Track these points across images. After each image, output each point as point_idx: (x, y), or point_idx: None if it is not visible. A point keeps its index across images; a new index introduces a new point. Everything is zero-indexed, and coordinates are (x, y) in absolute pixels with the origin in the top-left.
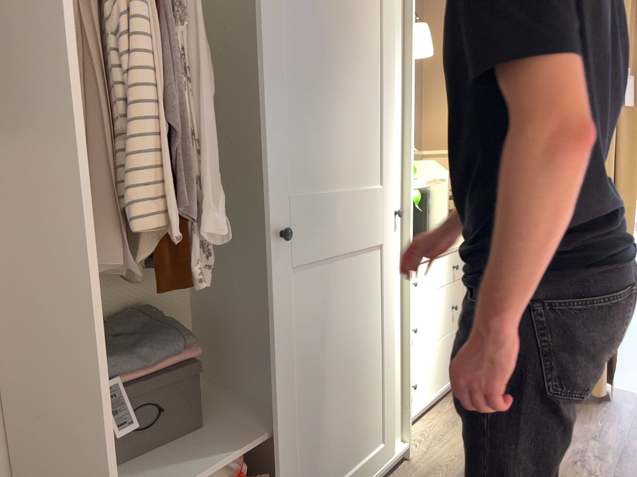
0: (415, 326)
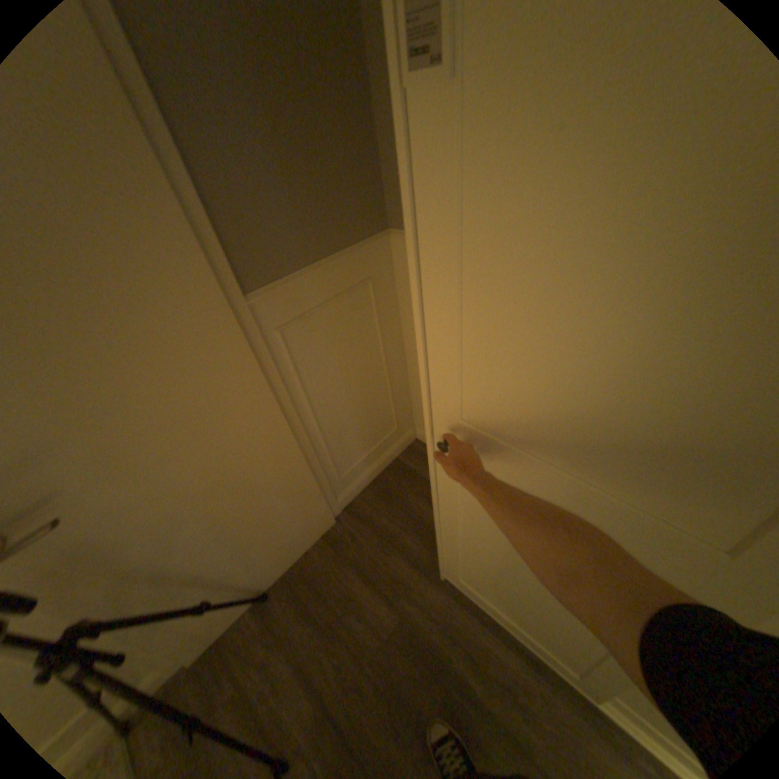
0: None
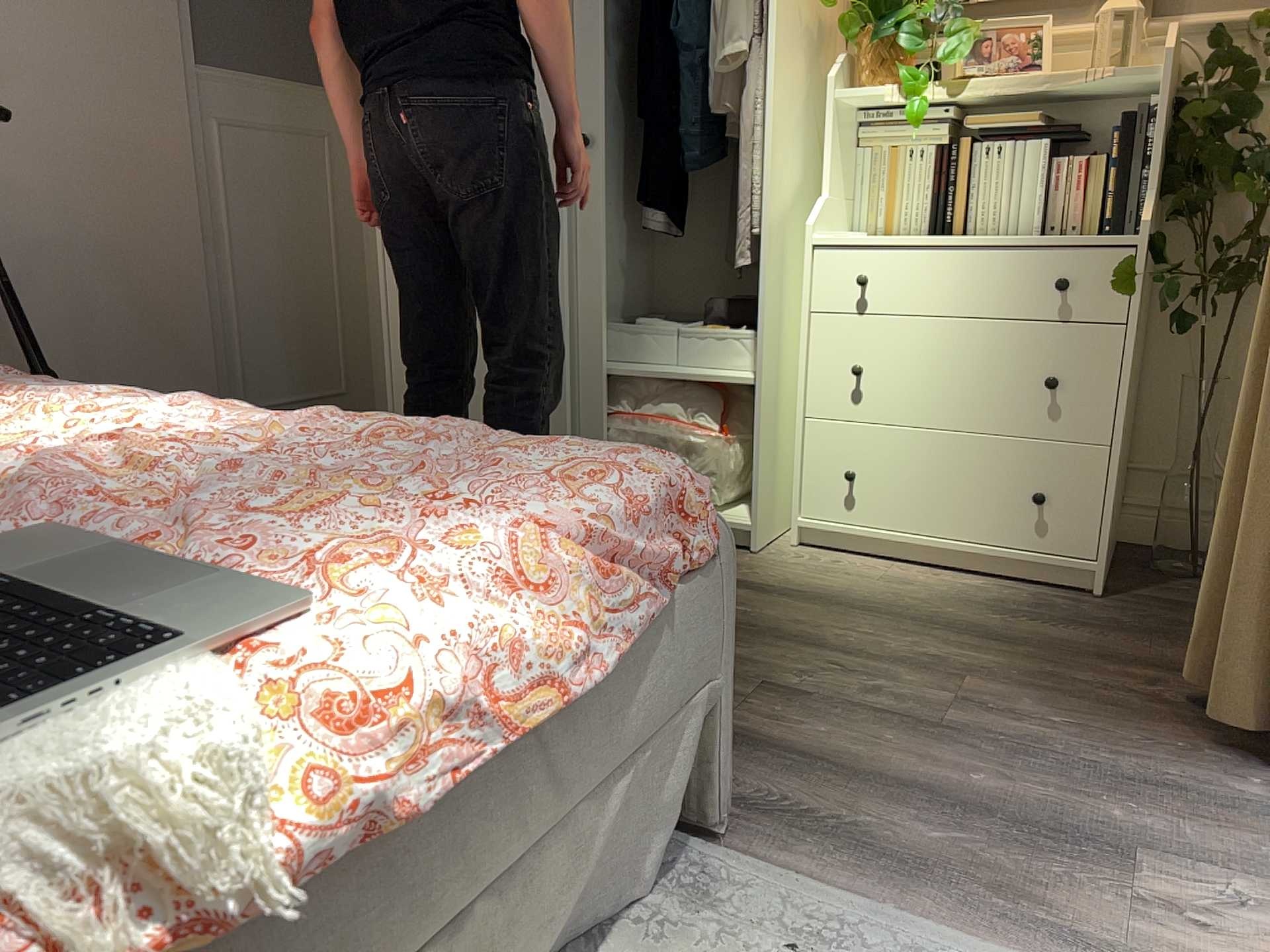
0: (859, 368)
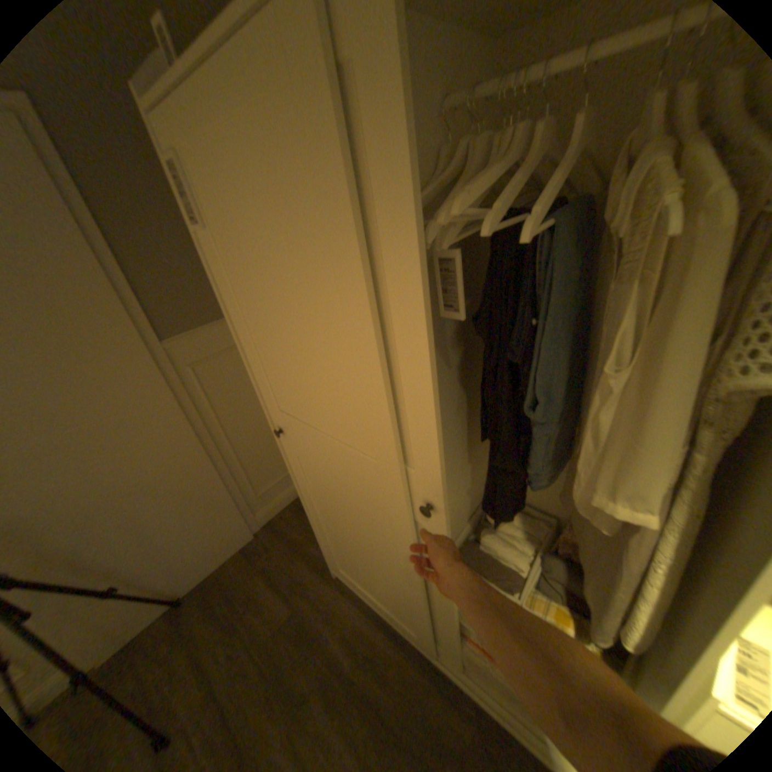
0: None
